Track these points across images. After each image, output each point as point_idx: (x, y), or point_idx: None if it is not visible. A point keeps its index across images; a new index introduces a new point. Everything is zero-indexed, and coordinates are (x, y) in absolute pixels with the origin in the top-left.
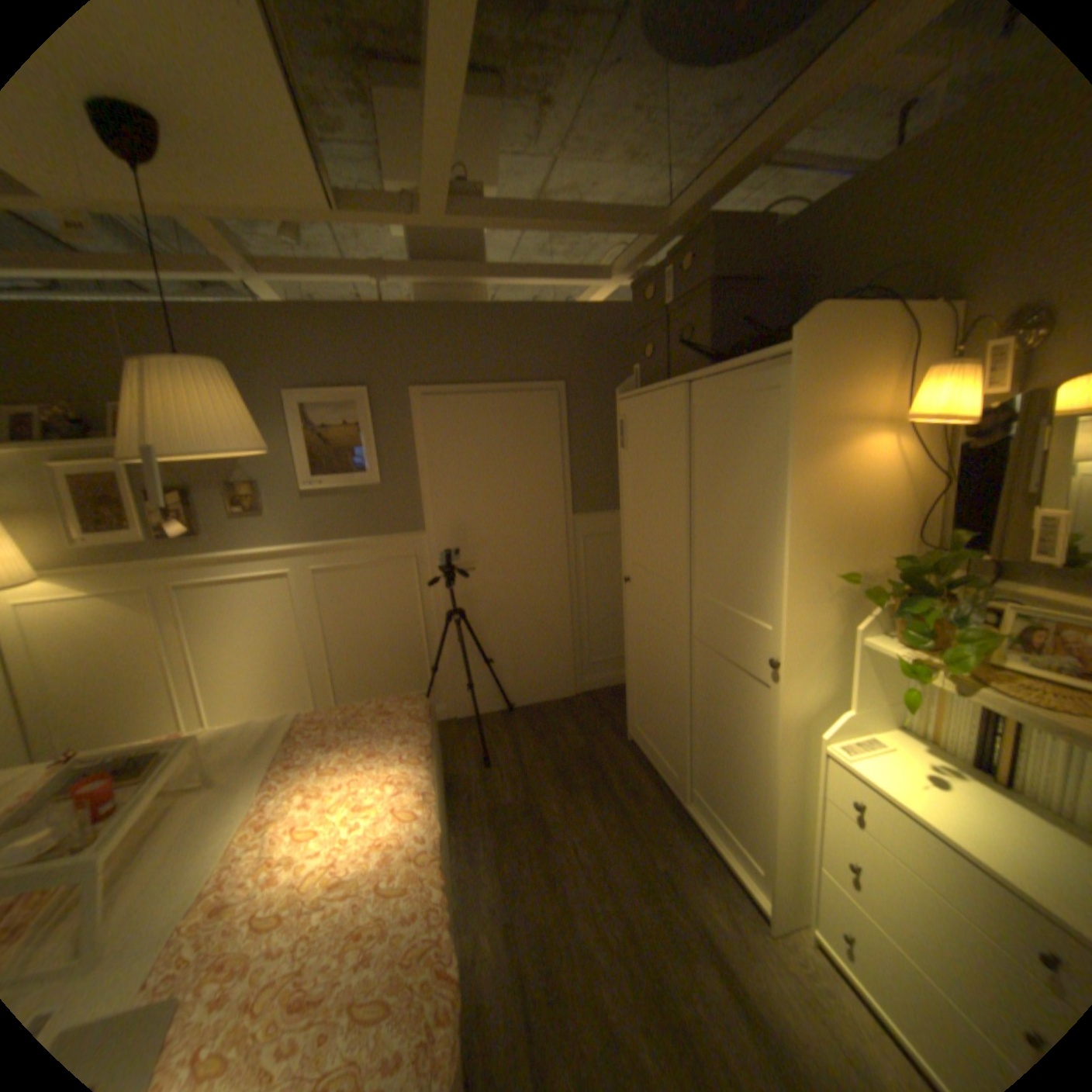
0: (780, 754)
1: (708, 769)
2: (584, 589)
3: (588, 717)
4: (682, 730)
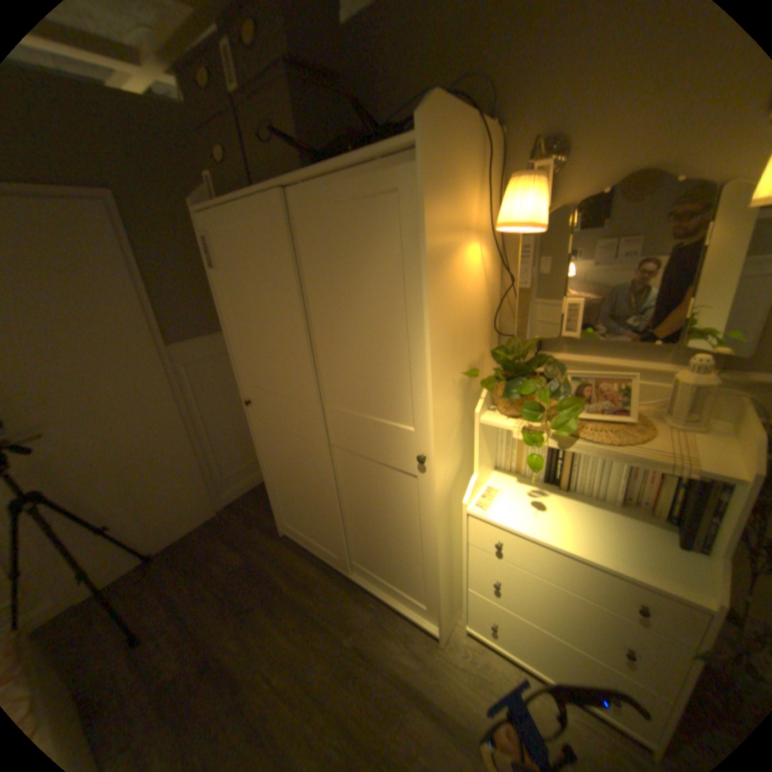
0: (432, 525)
1: (362, 545)
2: (198, 416)
3: (234, 531)
4: (333, 522)
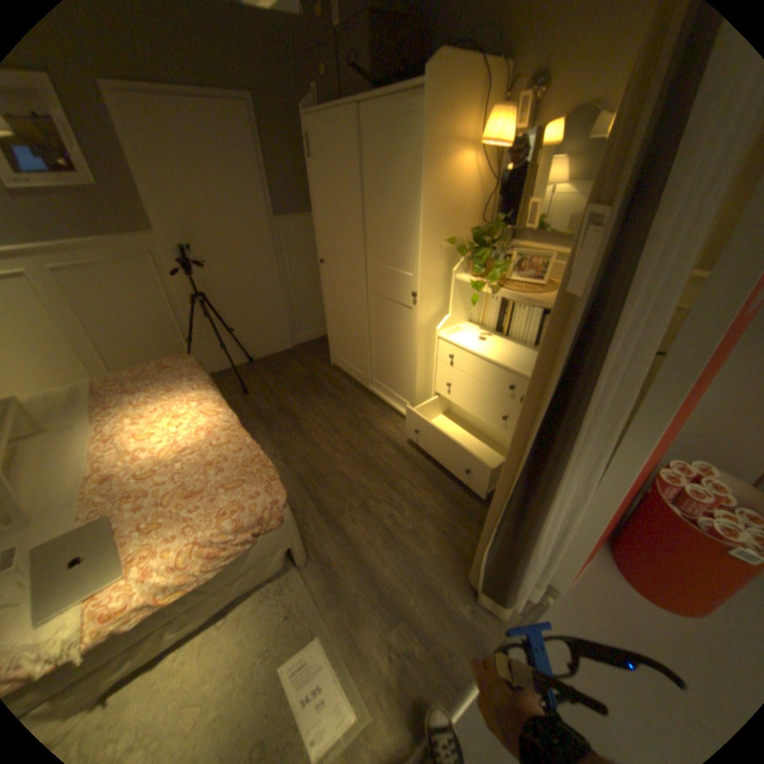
0: (417, 342)
1: (380, 365)
2: (290, 275)
3: (305, 358)
4: (365, 347)
